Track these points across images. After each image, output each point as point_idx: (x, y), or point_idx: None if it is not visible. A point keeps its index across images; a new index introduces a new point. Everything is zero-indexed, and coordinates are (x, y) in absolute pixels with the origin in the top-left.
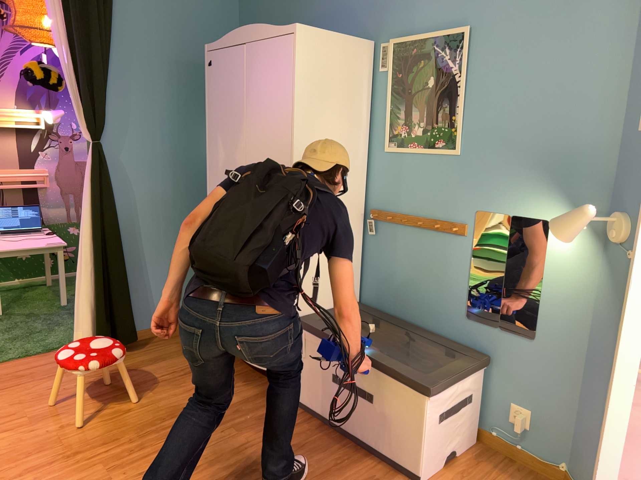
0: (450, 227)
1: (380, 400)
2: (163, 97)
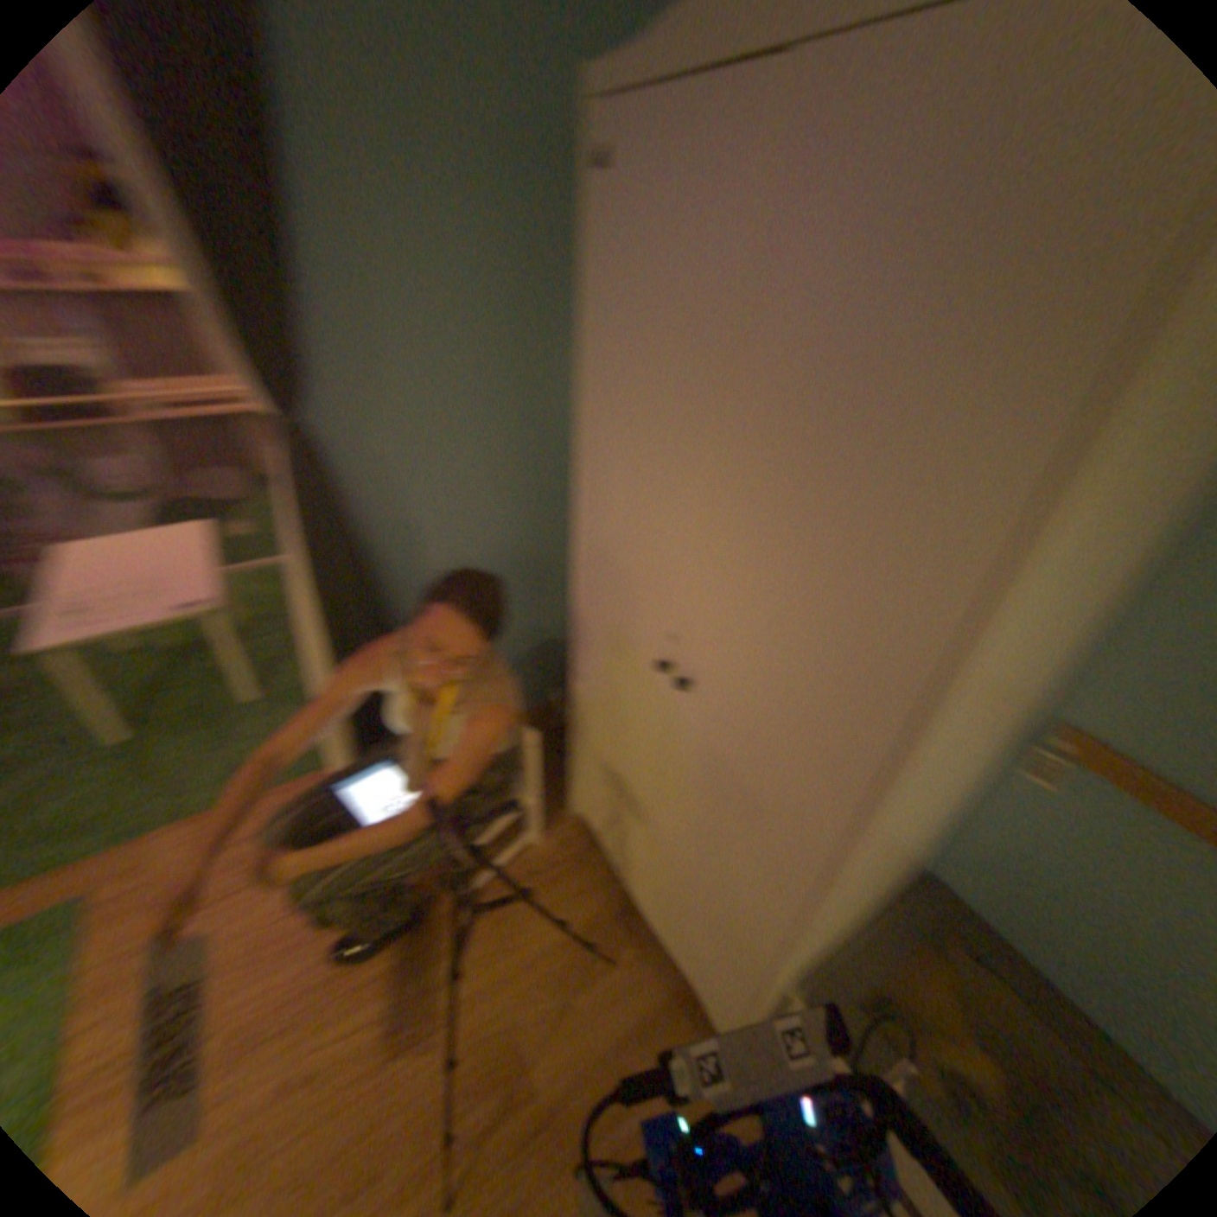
0: None
1: None
2: (466, 266)
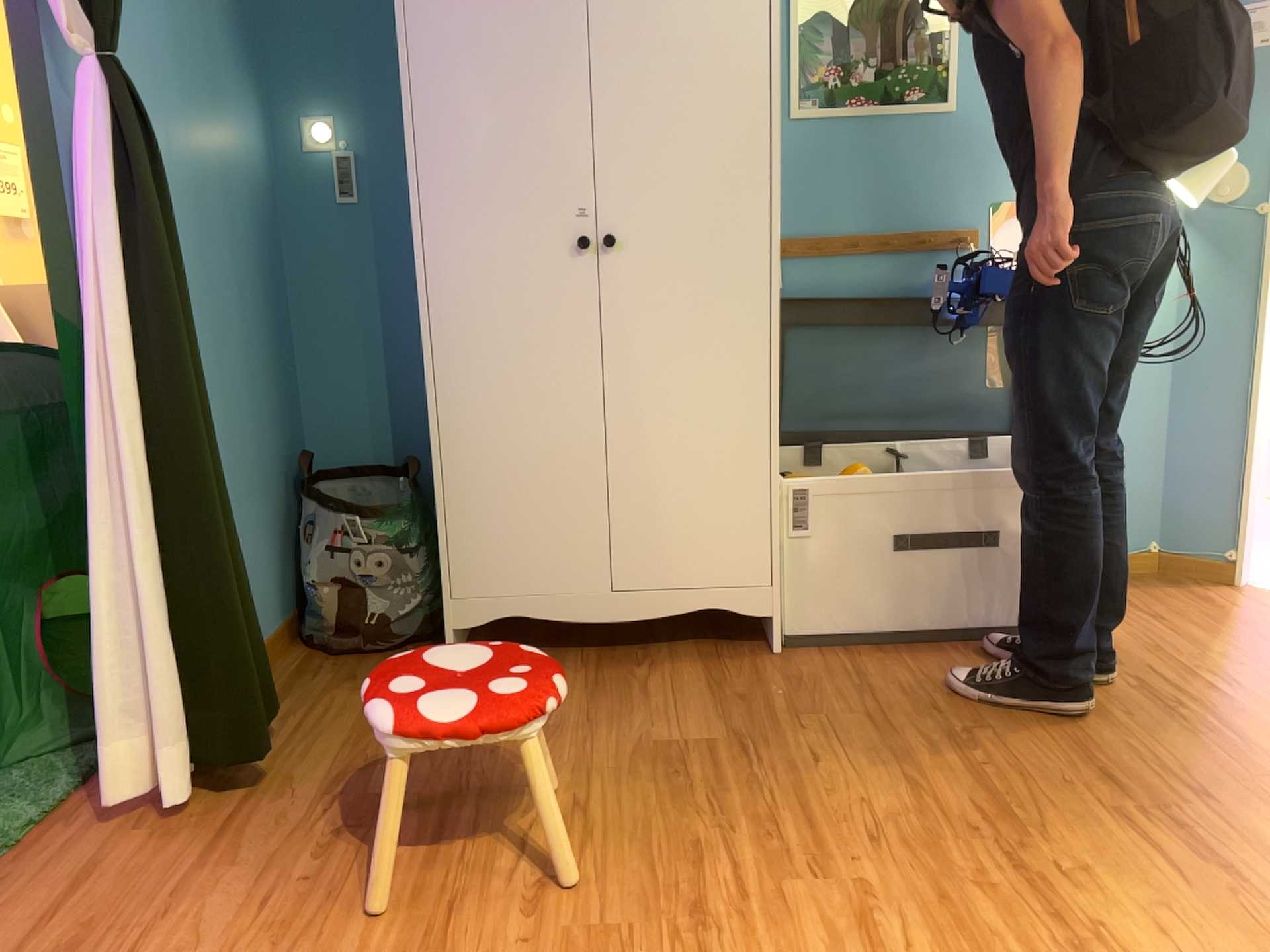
0: (949, 239)
1: (1007, 535)
2: None
